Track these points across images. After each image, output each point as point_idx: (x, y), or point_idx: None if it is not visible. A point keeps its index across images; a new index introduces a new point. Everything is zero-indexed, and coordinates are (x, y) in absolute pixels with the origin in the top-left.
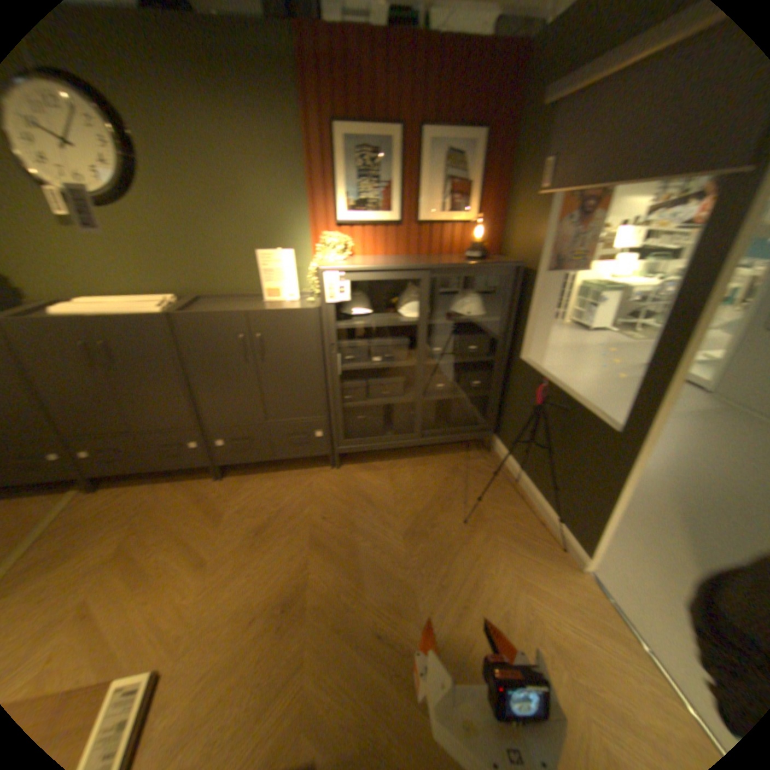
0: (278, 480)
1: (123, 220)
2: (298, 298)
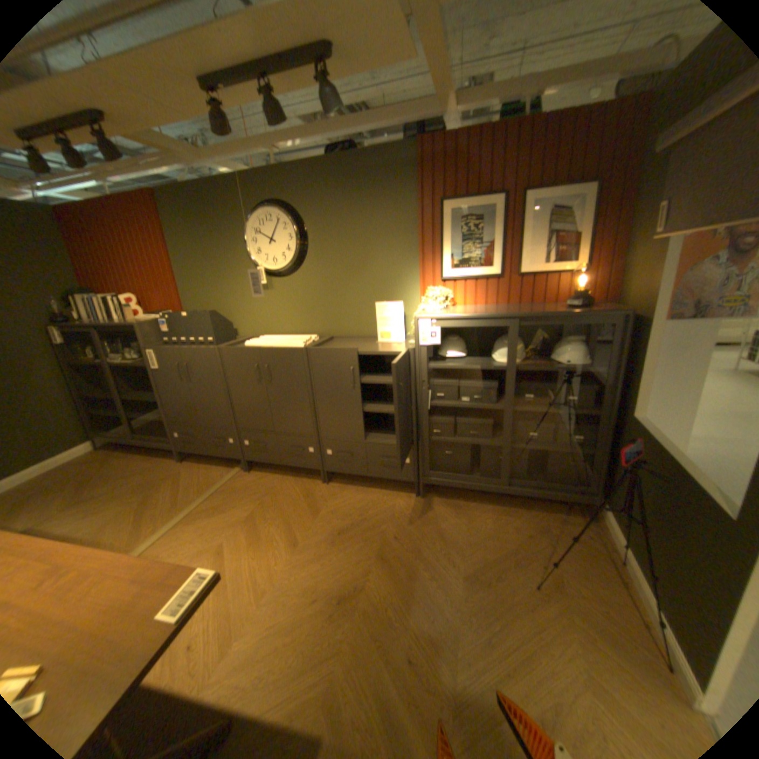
0: (370, 495)
1: (297, 285)
2: (405, 340)
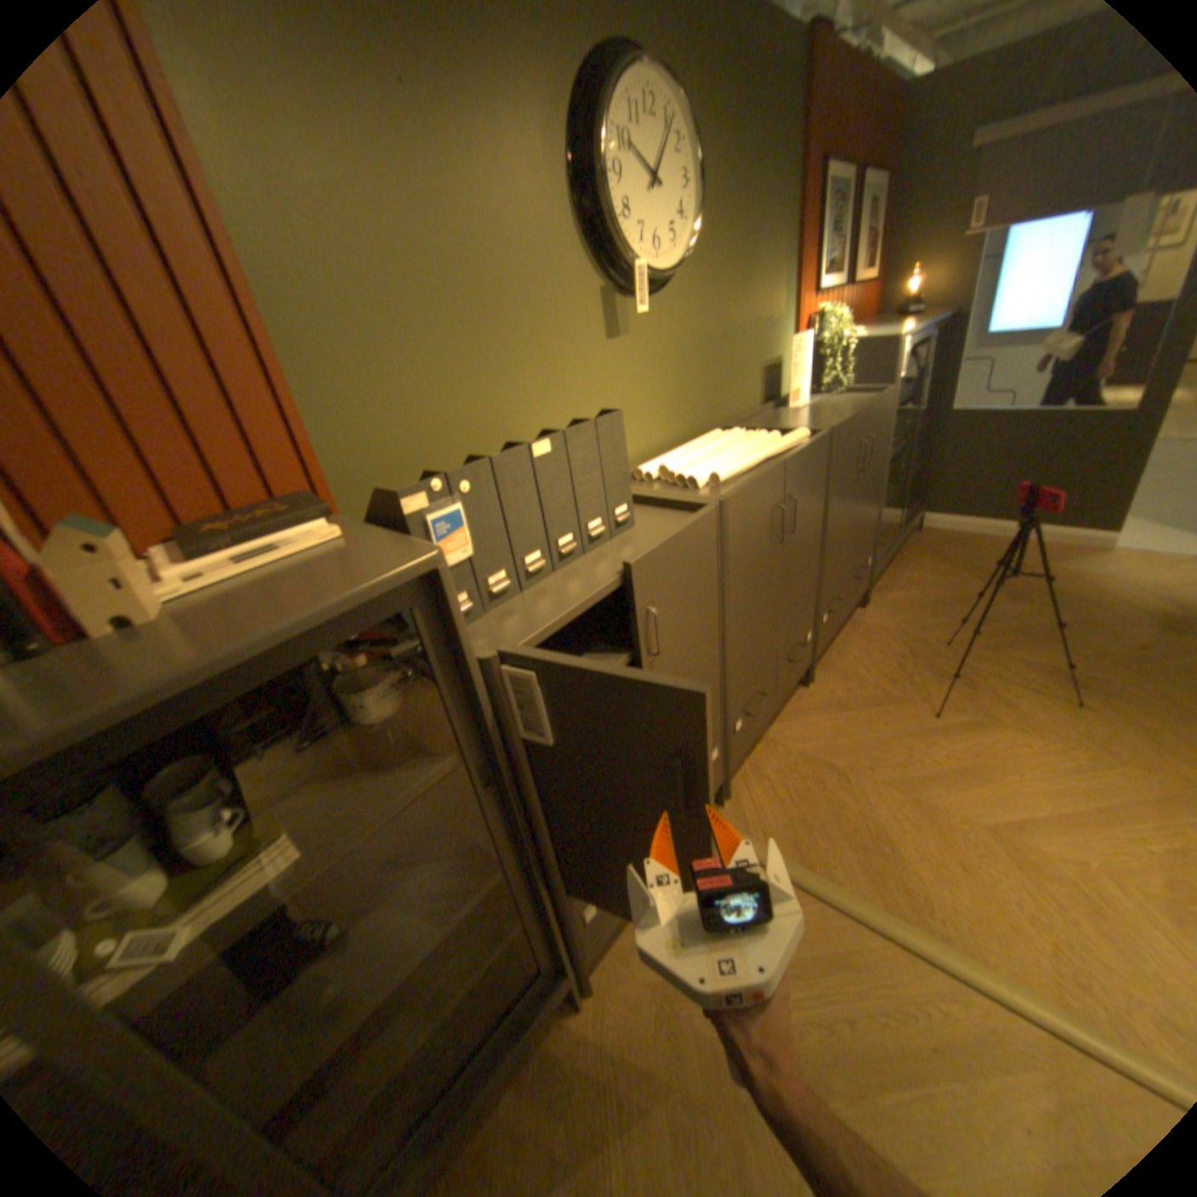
0: (850, 644)
1: (671, 316)
2: (808, 397)
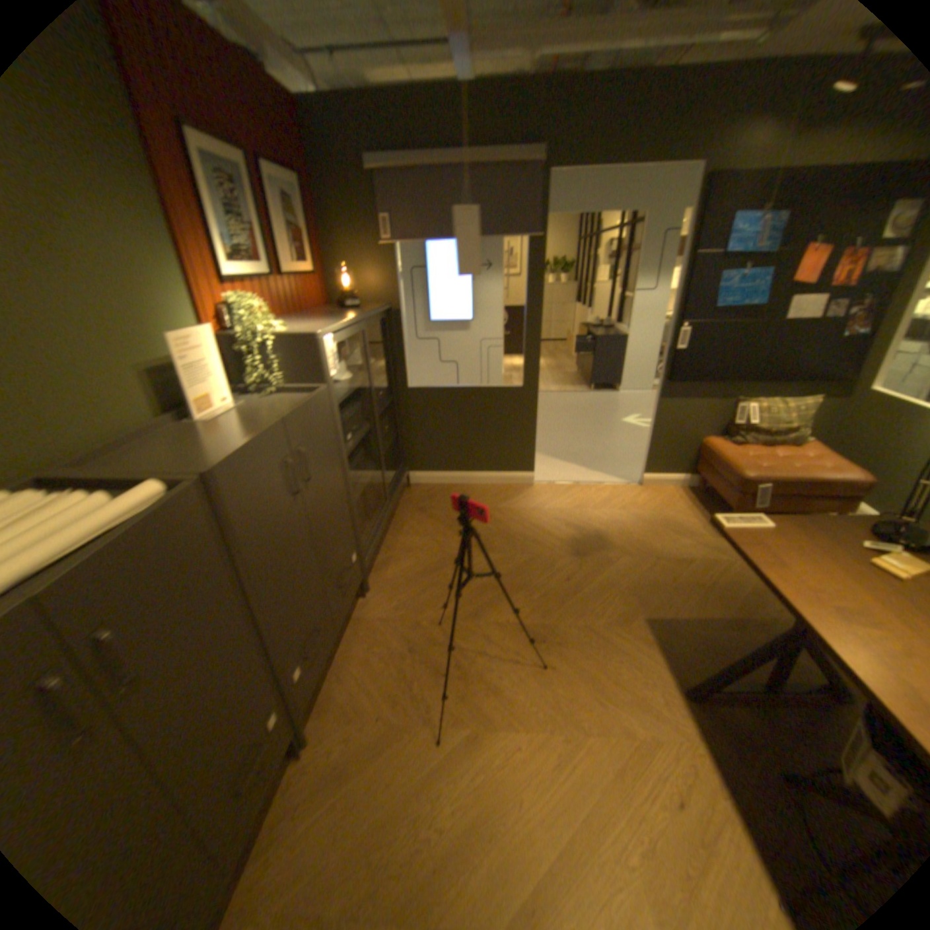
0: (351, 654)
1: None
2: (234, 397)
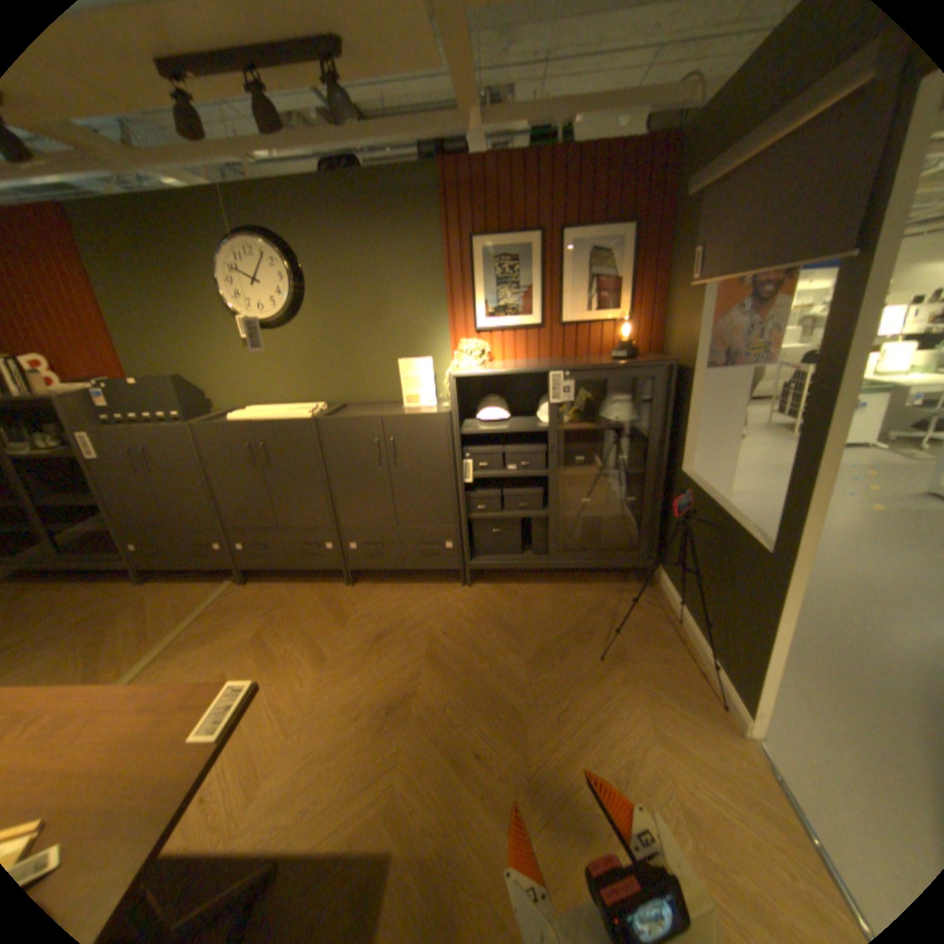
0: (408, 591)
1: (293, 339)
2: (437, 404)
